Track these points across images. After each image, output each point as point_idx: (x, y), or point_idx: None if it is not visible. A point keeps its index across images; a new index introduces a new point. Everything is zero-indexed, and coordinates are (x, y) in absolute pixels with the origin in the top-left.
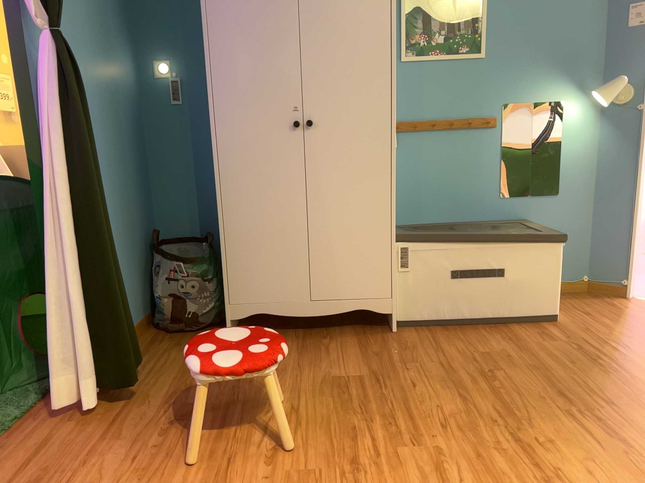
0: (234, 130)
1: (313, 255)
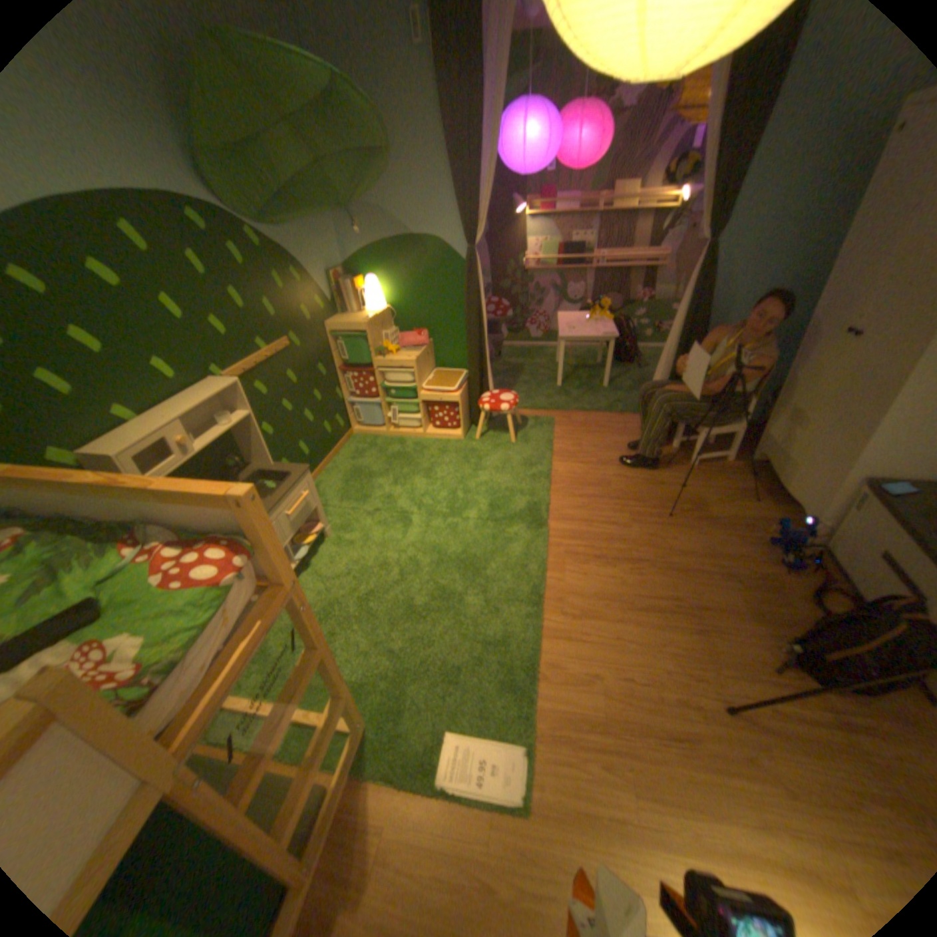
0: (824, 319)
1: (810, 446)
